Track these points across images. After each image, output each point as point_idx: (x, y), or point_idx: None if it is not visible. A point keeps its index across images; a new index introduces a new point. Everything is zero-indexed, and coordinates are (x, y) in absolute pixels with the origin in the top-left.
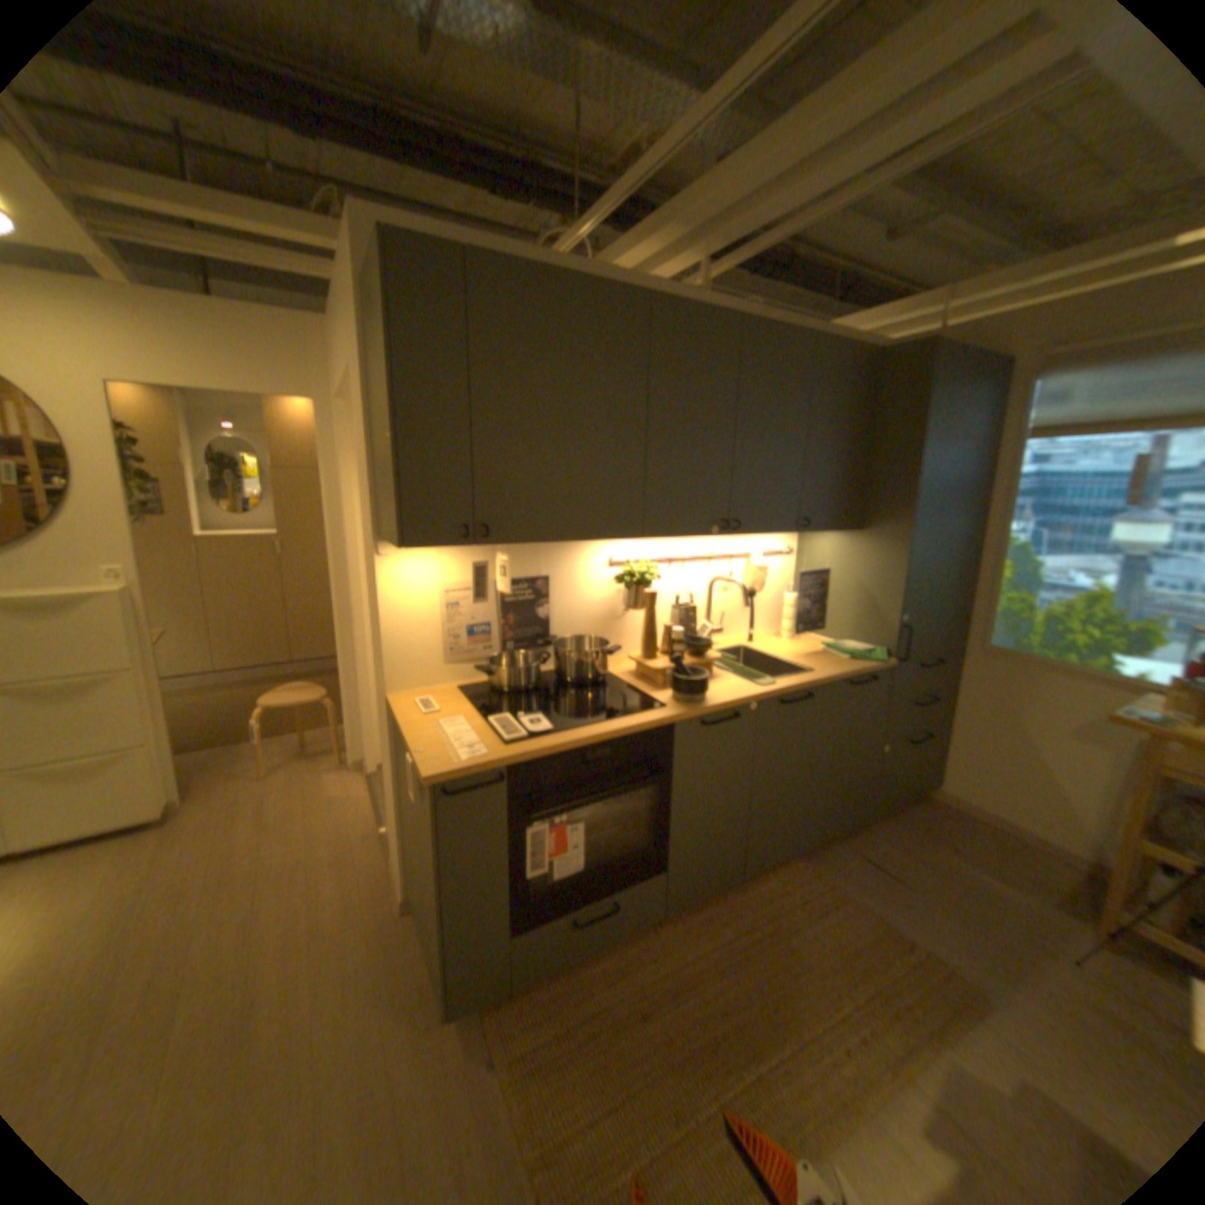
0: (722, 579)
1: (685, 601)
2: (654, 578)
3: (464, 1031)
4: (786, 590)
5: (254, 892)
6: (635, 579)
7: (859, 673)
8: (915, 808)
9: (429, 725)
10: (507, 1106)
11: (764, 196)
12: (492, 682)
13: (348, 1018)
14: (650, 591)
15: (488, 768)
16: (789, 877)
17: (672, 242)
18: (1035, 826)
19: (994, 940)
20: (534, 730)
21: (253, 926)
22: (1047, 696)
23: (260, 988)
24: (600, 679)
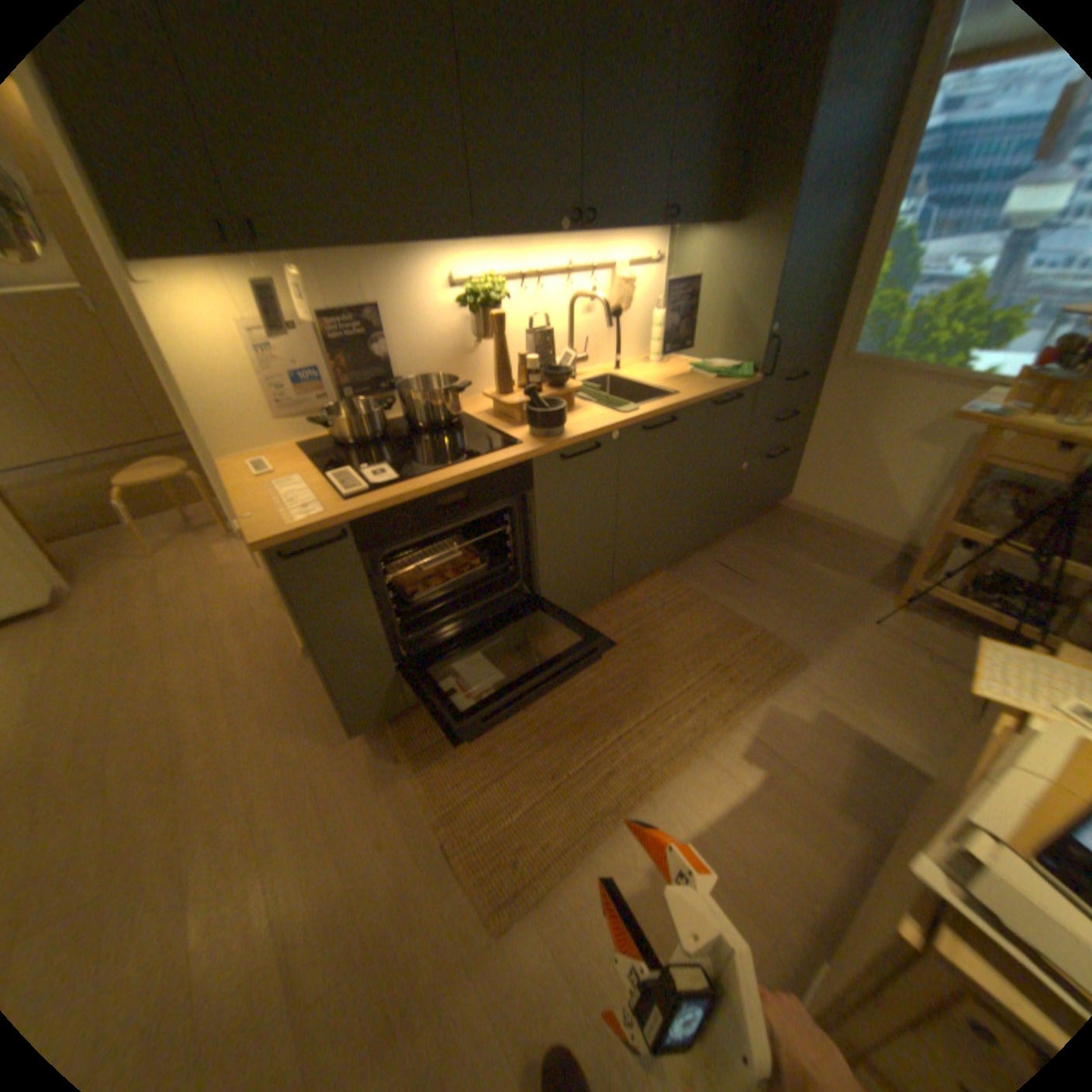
0: (582, 297)
1: (542, 326)
2: (503, 299)
3: (372, 738)
4: (654, 308)
5: (162, 655)
6: (479, 300)
7: (722, 392)
8: (764, 515)
9: (262, 488)
10: (412, 785)
11: None
12: (333, 436)
13: (268, 743)
14: (499, 315)
15: (326, 525)
16: (651, 584)
17: None
18: (862, 519)
19: (815, 613)
20: (377, 481)
21: (166, 683)
22: (897, 400)
23: (183, 730)
24: (454, 422)
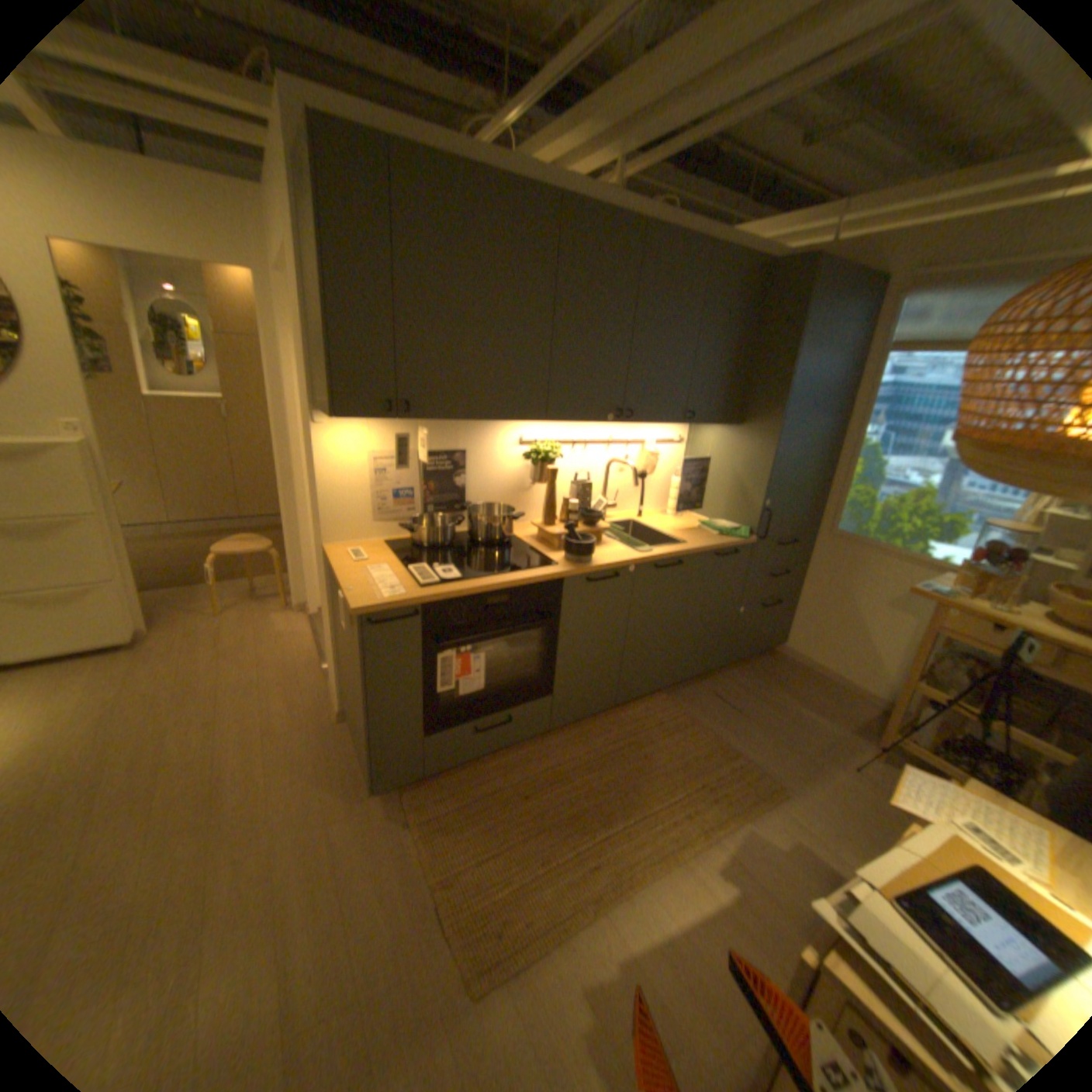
0: (617, 461)
1: (583, 479)
2: (557, 457)
3: (386, 802)
4: (674, 474)
5: (215, 702)
6: (540, 457)
7: (722, 547)
8: (762, 659)
9: (358, 570)
10: (417, 850)
11: (673, 102)
12: (413, 539)
13: (295, 792)
14: (553, 468)
15: (405, 604)
16: (652, 705)
17: (591, 138)
18: (851, 674)
19: (801, 753)
20: (445, 577)
21: (215, 727)
22: (874, 573)
23: (223, 770)
24: (505, 541)
